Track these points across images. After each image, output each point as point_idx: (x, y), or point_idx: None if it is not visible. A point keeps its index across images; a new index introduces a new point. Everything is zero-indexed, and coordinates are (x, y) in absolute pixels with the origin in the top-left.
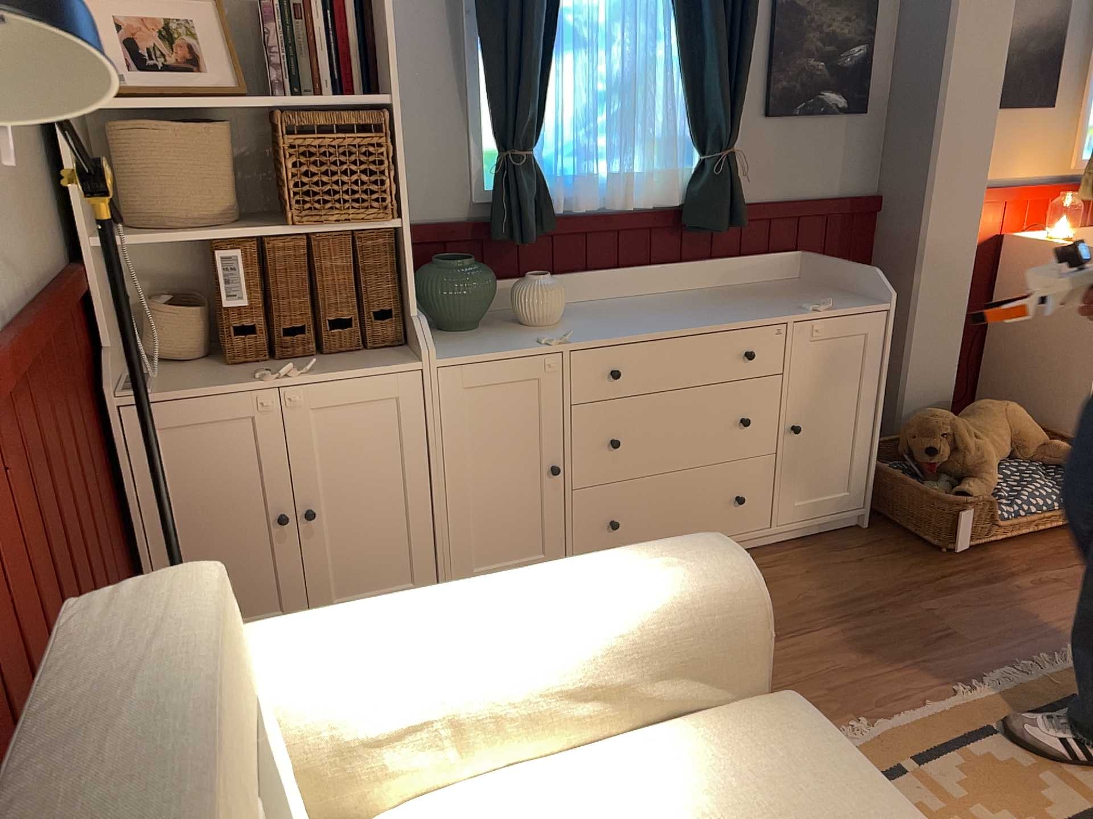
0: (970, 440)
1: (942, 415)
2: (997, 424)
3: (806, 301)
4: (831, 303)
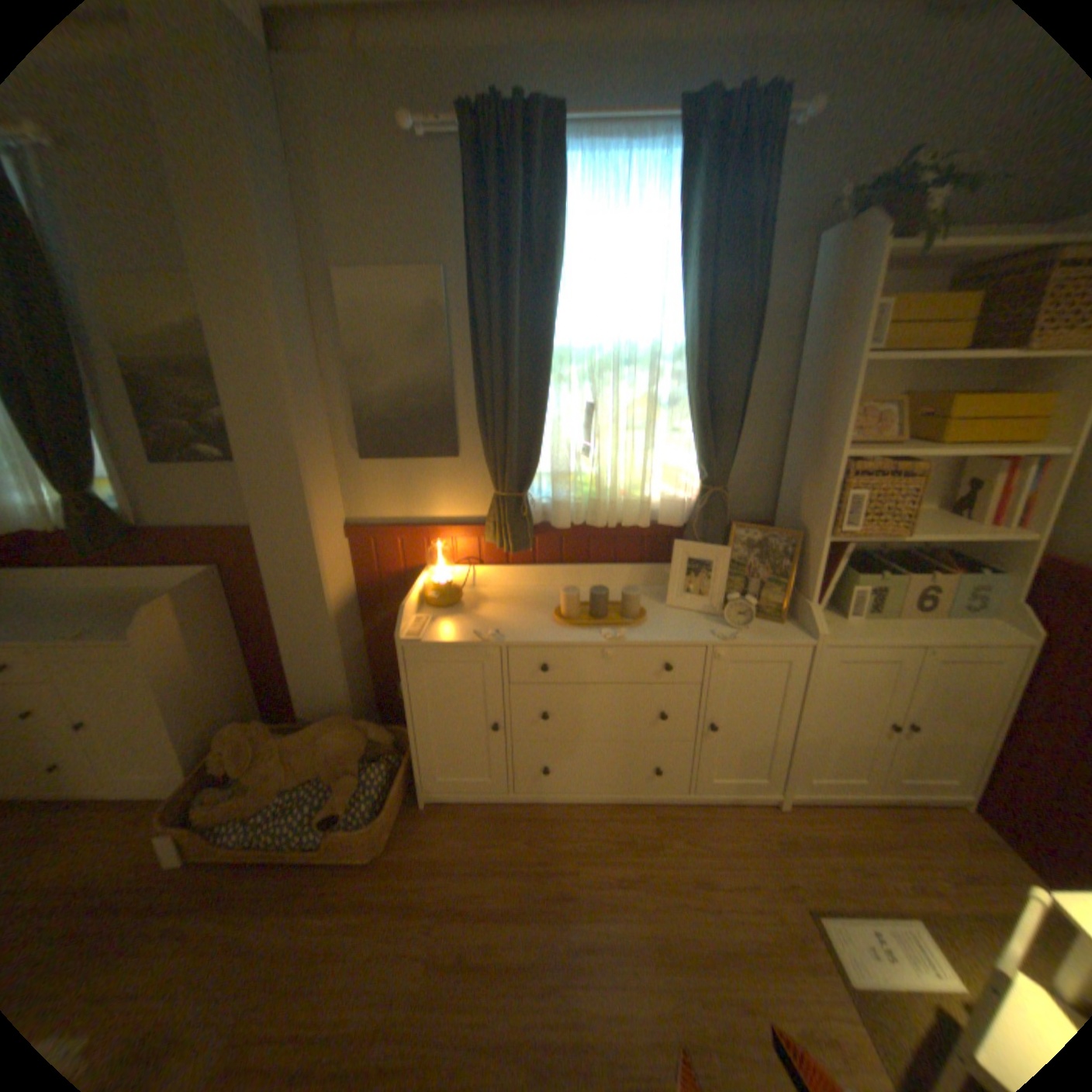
0: (262, 759)
1: (234, 733)
2: (306, 747)
3: (111, 622)
4: (113, 629)
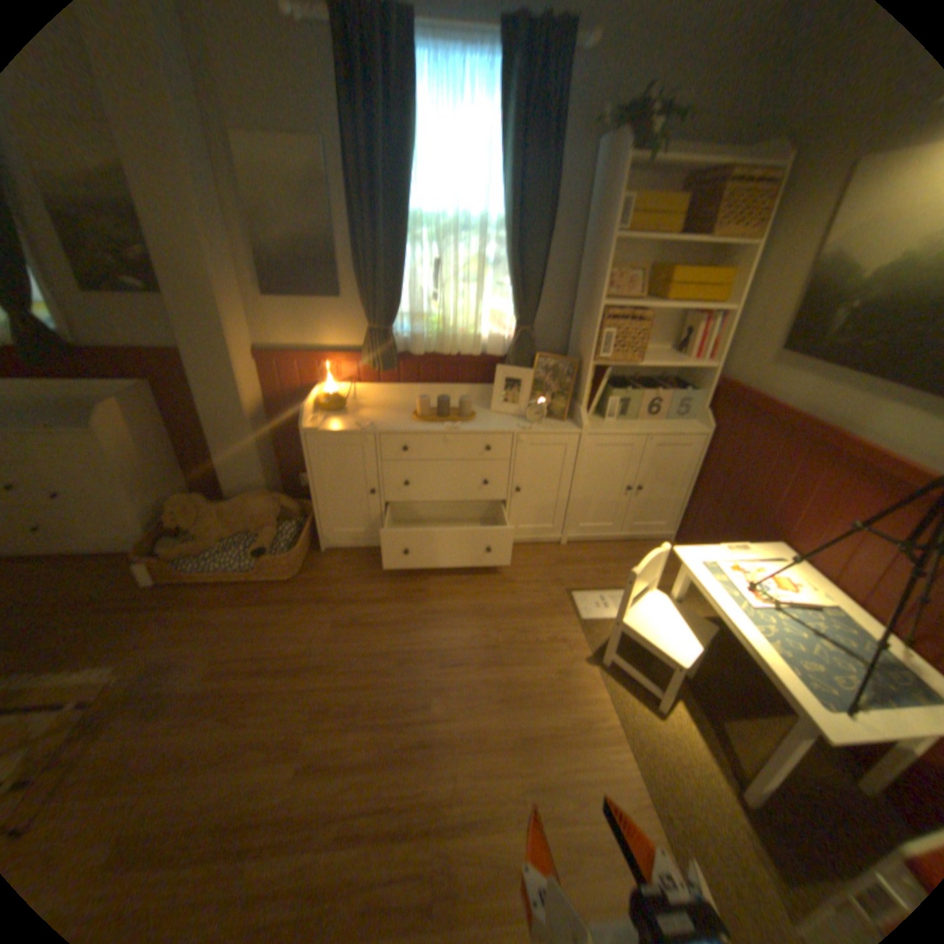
0: (203, 519)
1: (179, 501)
2: (235, 511)
3: (68, 420)
4: (73, 424)
